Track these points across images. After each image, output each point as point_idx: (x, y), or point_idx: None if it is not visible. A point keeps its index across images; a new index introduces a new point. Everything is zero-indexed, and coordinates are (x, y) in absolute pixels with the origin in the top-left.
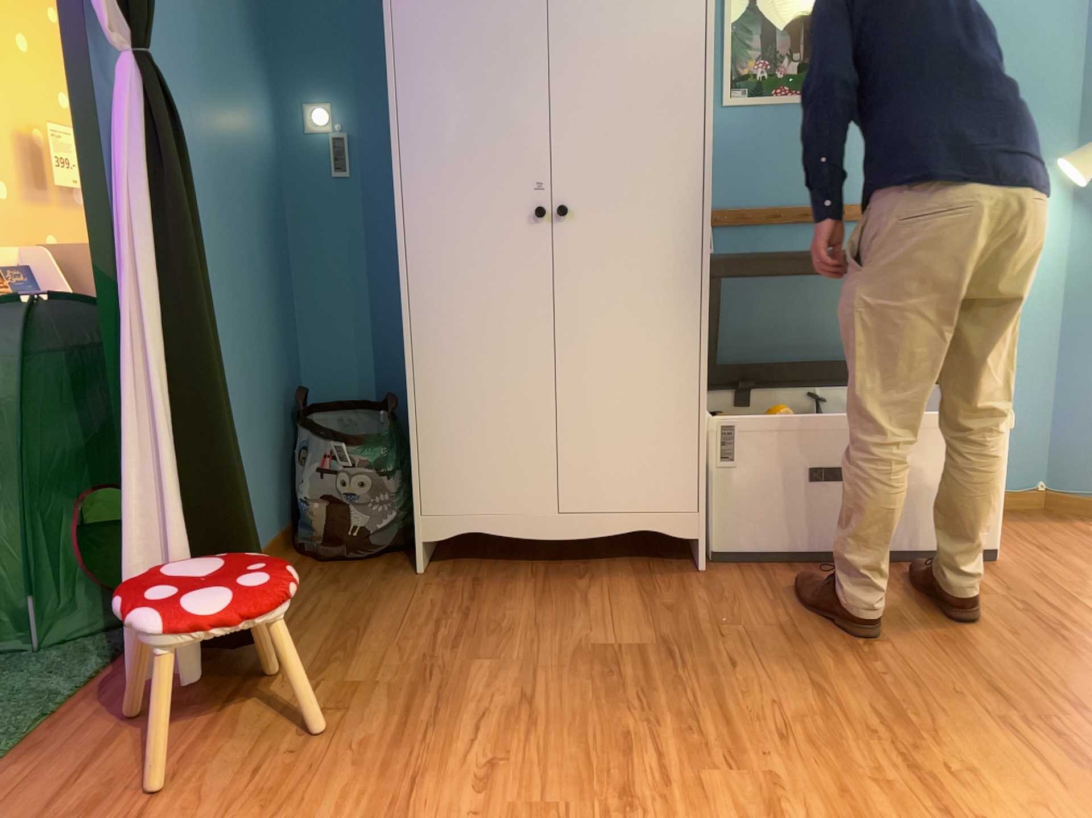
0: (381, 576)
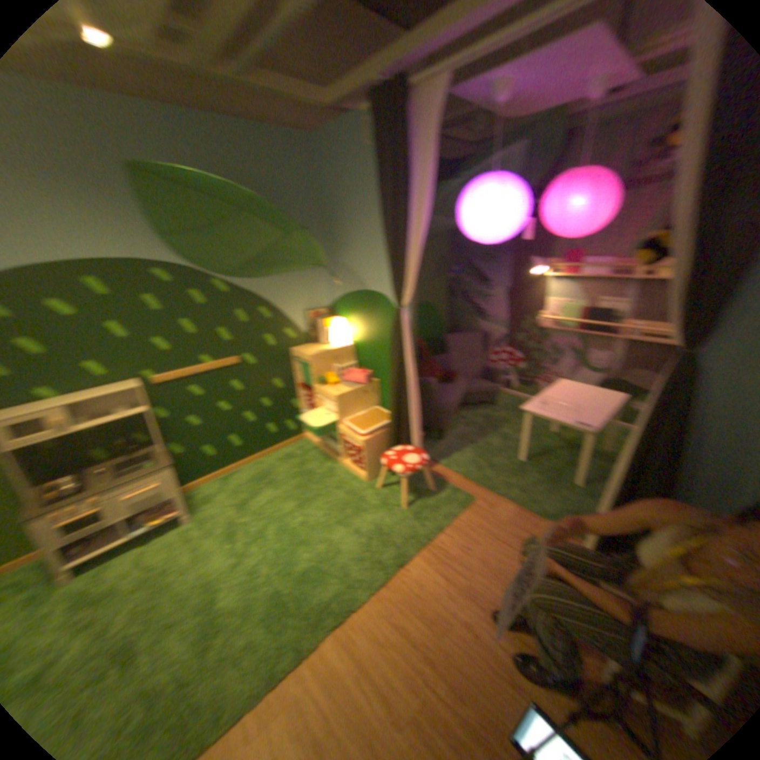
0: None
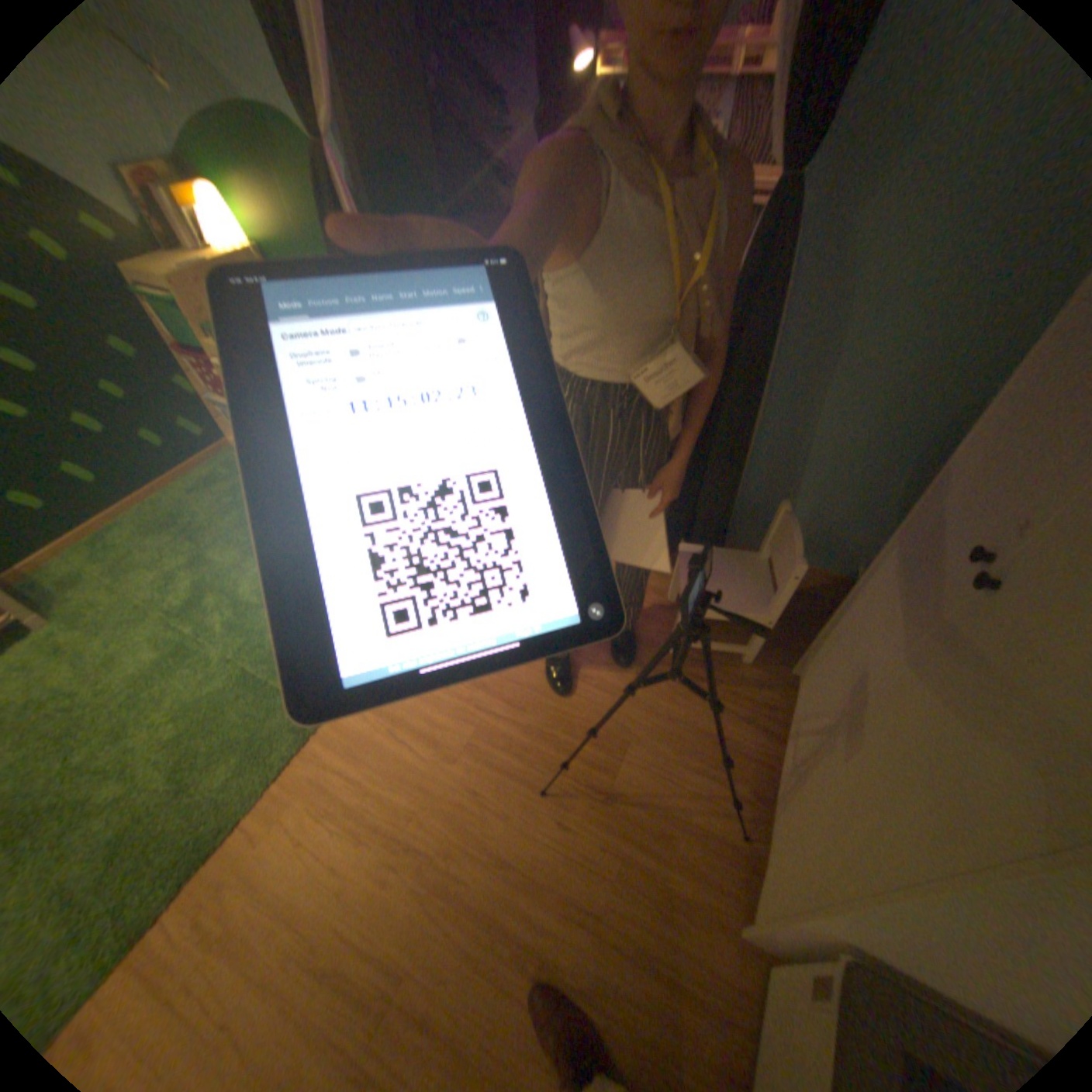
0: (791, 651)
